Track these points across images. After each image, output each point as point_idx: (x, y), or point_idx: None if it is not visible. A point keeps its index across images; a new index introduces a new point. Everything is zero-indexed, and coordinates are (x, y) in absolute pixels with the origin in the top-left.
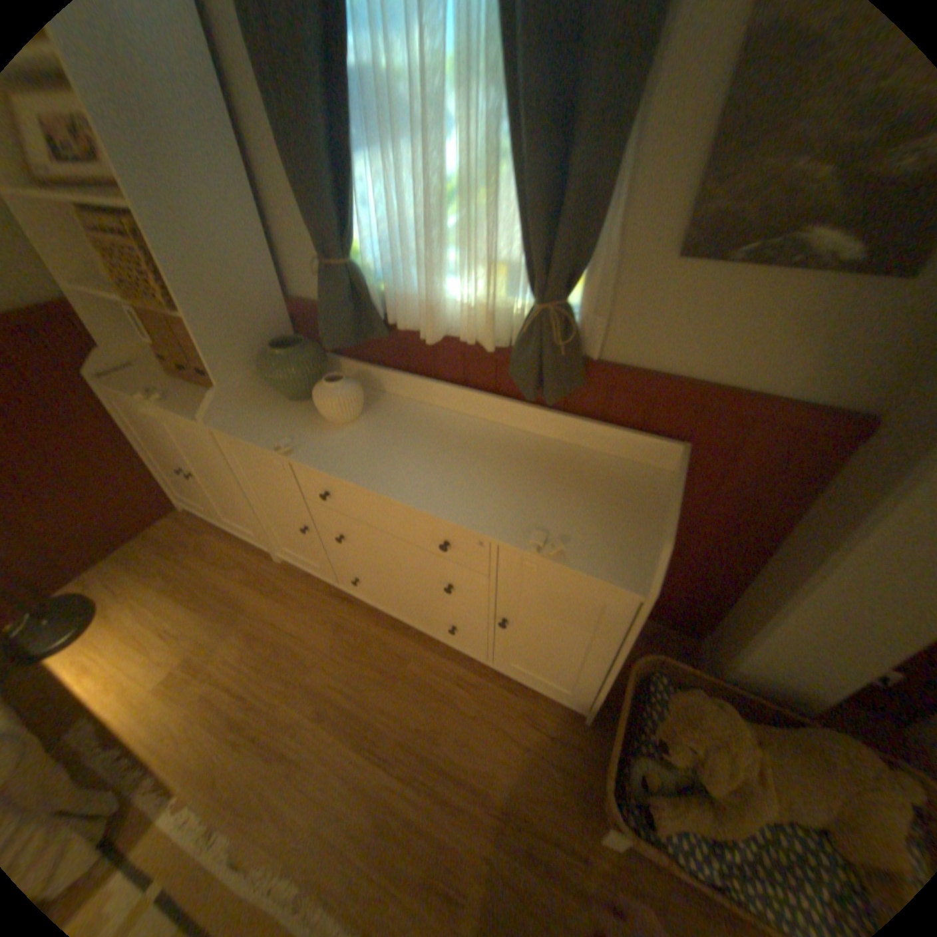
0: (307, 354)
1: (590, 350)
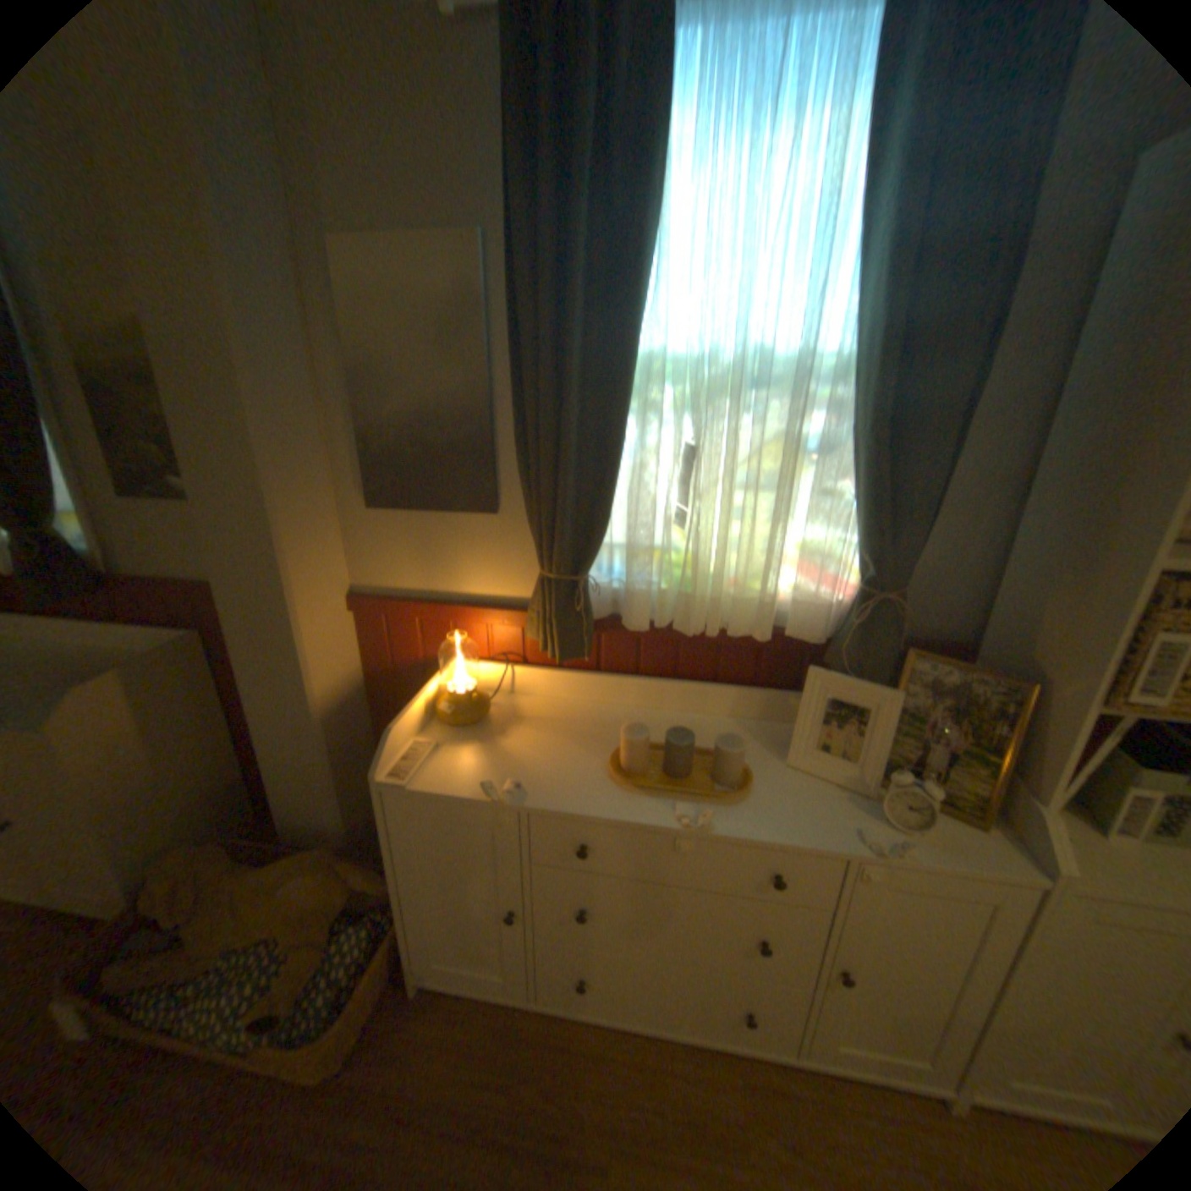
0: None
1: (101, 568)
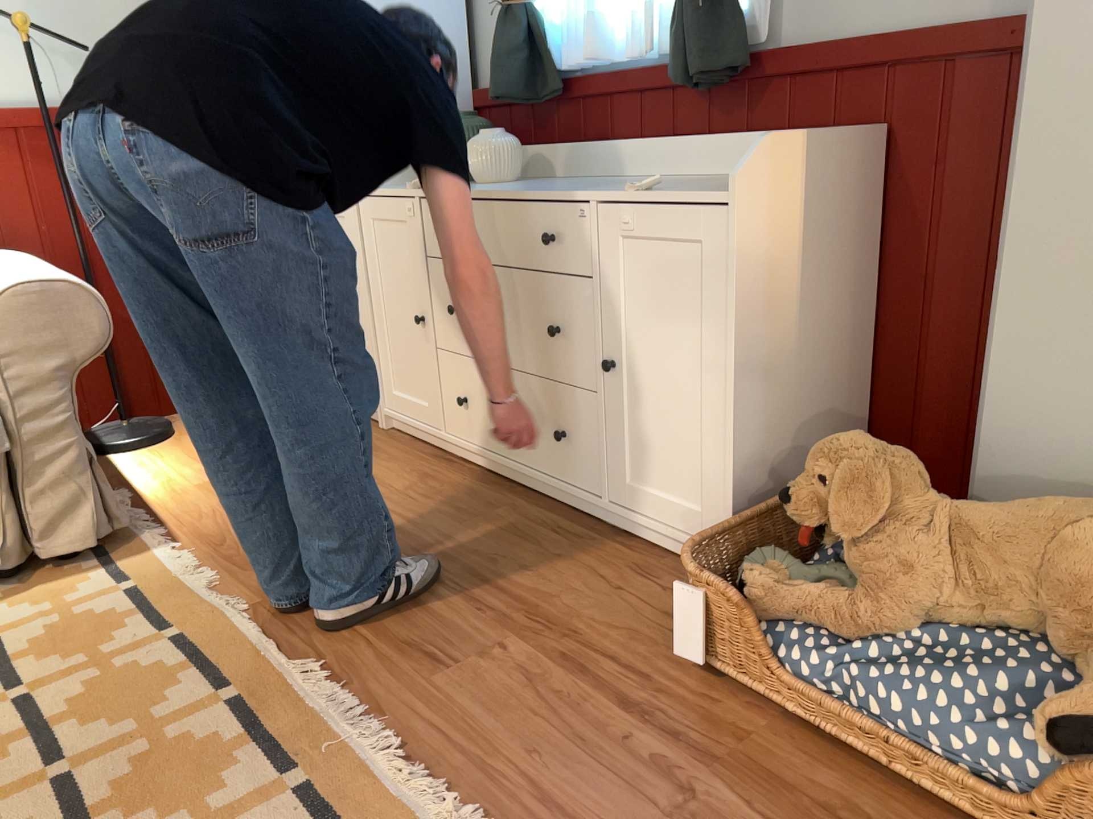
0: (473, 121)
1: (756, 37)
